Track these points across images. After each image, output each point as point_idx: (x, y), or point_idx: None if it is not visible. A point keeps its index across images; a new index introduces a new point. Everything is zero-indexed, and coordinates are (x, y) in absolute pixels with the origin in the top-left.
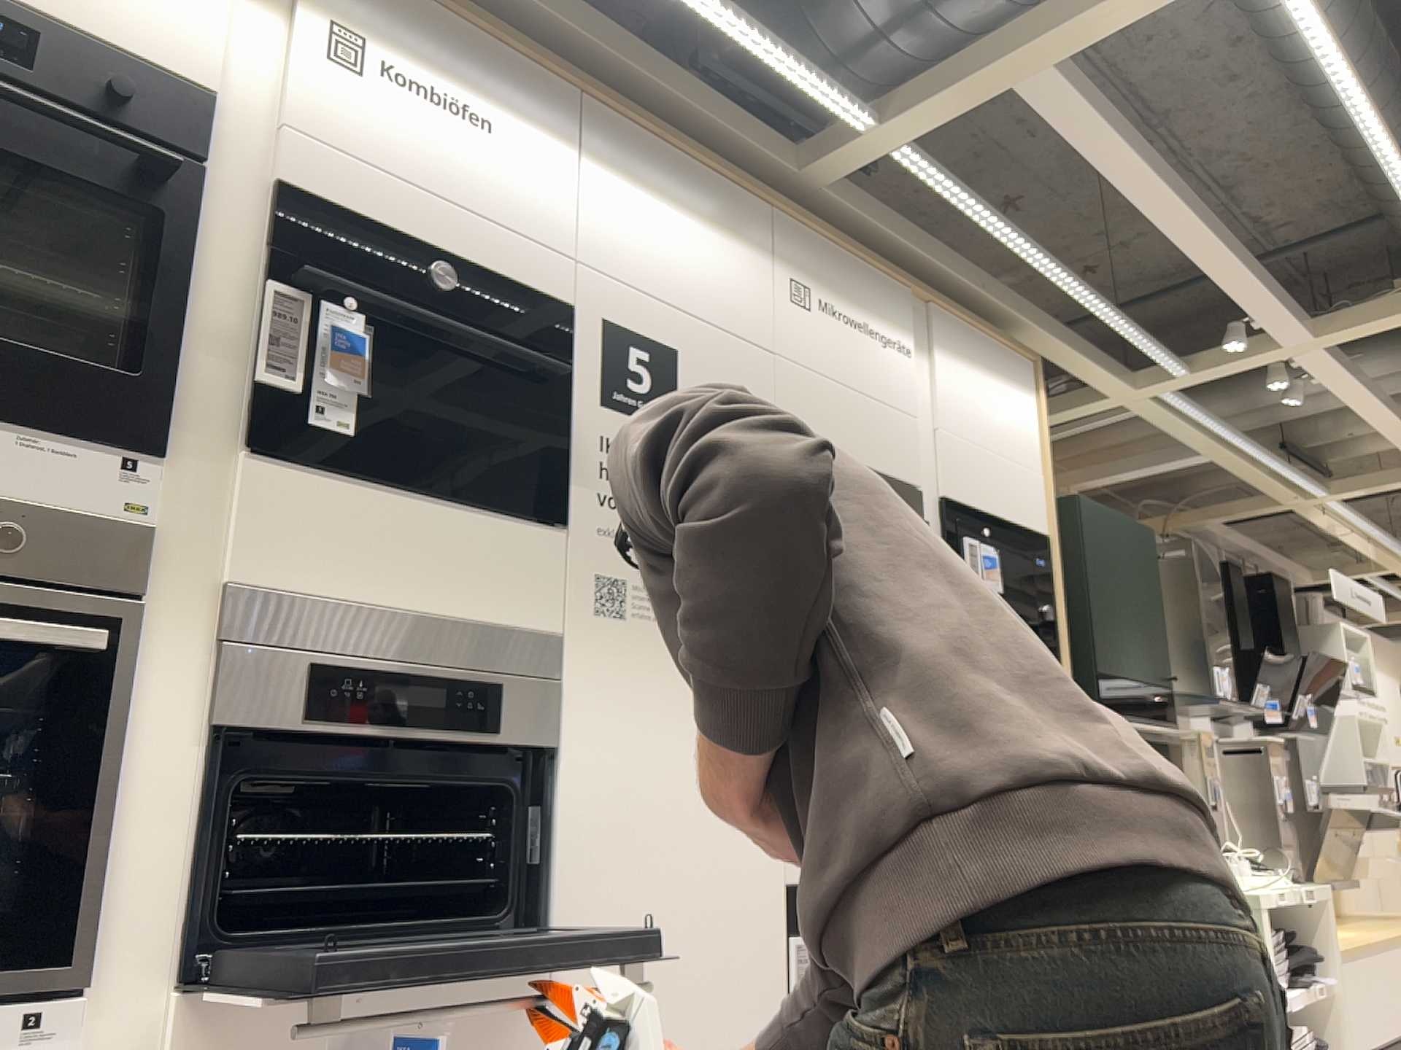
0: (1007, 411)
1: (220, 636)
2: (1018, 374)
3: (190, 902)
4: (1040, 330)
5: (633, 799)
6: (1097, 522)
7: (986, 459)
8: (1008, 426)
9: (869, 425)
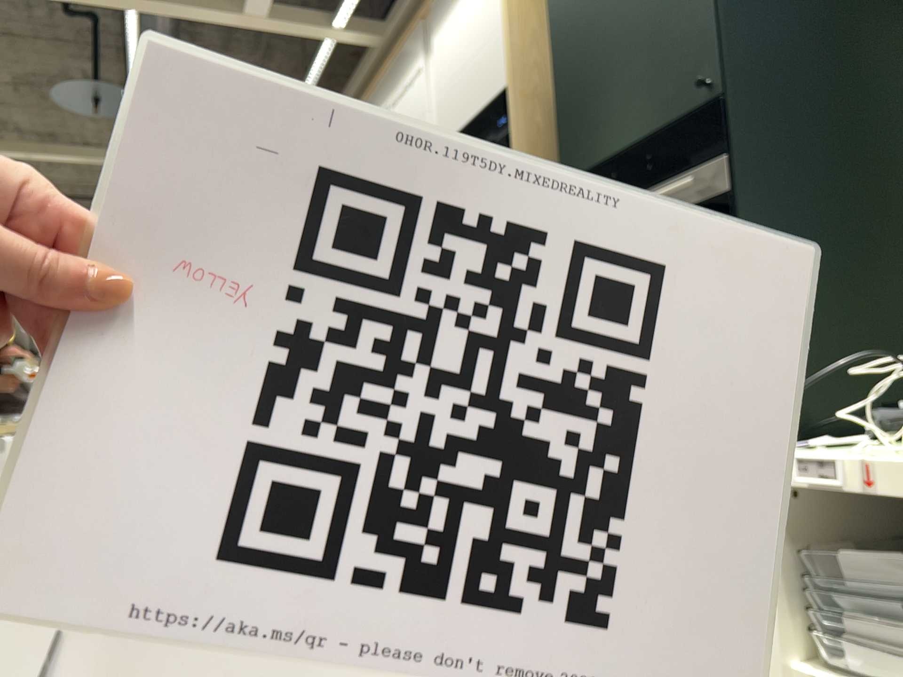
0: (477, 5)
1: None
2: None
3: None
4: None
5: None
6: None
7: (462, 81)
8: (478, 19)
9: None
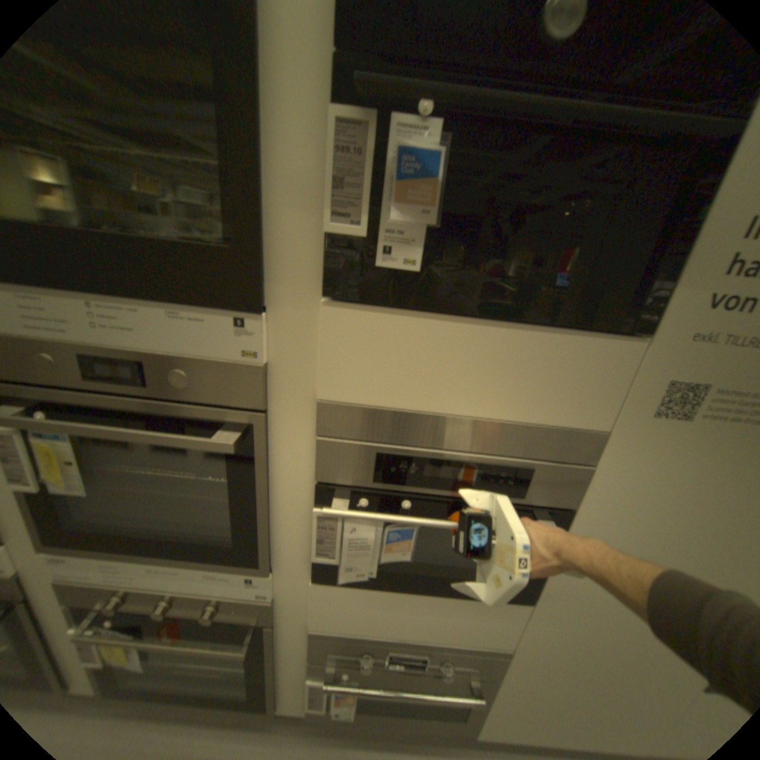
0: None
1: (314, 434)
2: None
3: (311, 556)
4: None
5: (639, 543)
6: None
7: None
8: None
9: None
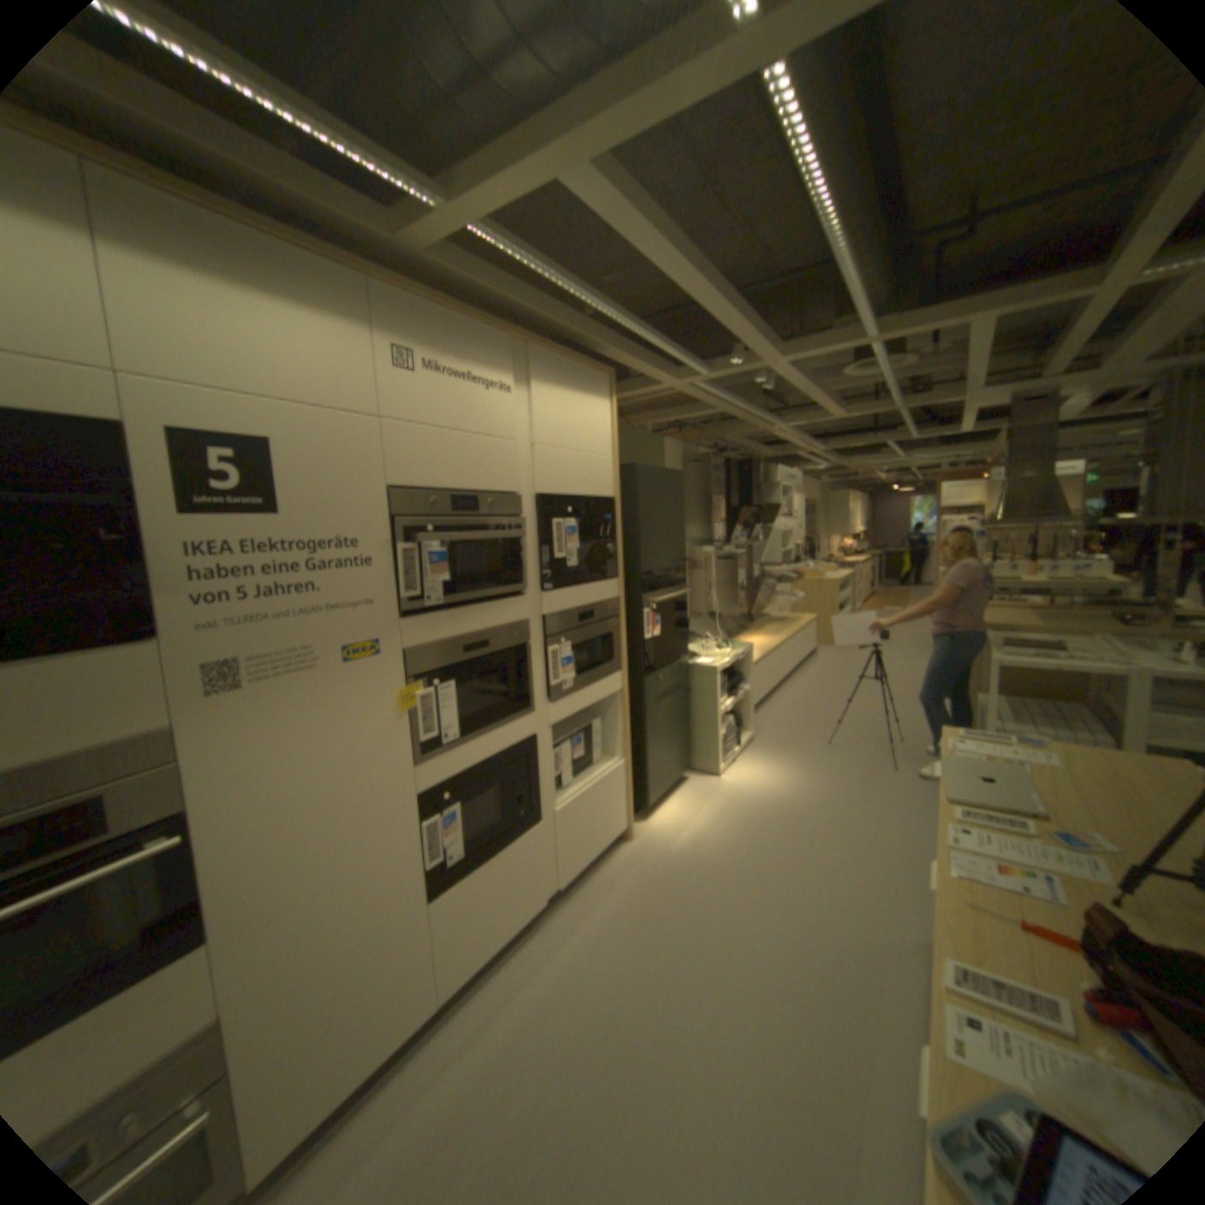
0: (589, 418)
1: None
2: (598, 388)
3: None
4: (616, 351)
5: (271, 808)
6: (648, 480)
7: (571, 459)
8: (589, 429)
9: (474, 459)
